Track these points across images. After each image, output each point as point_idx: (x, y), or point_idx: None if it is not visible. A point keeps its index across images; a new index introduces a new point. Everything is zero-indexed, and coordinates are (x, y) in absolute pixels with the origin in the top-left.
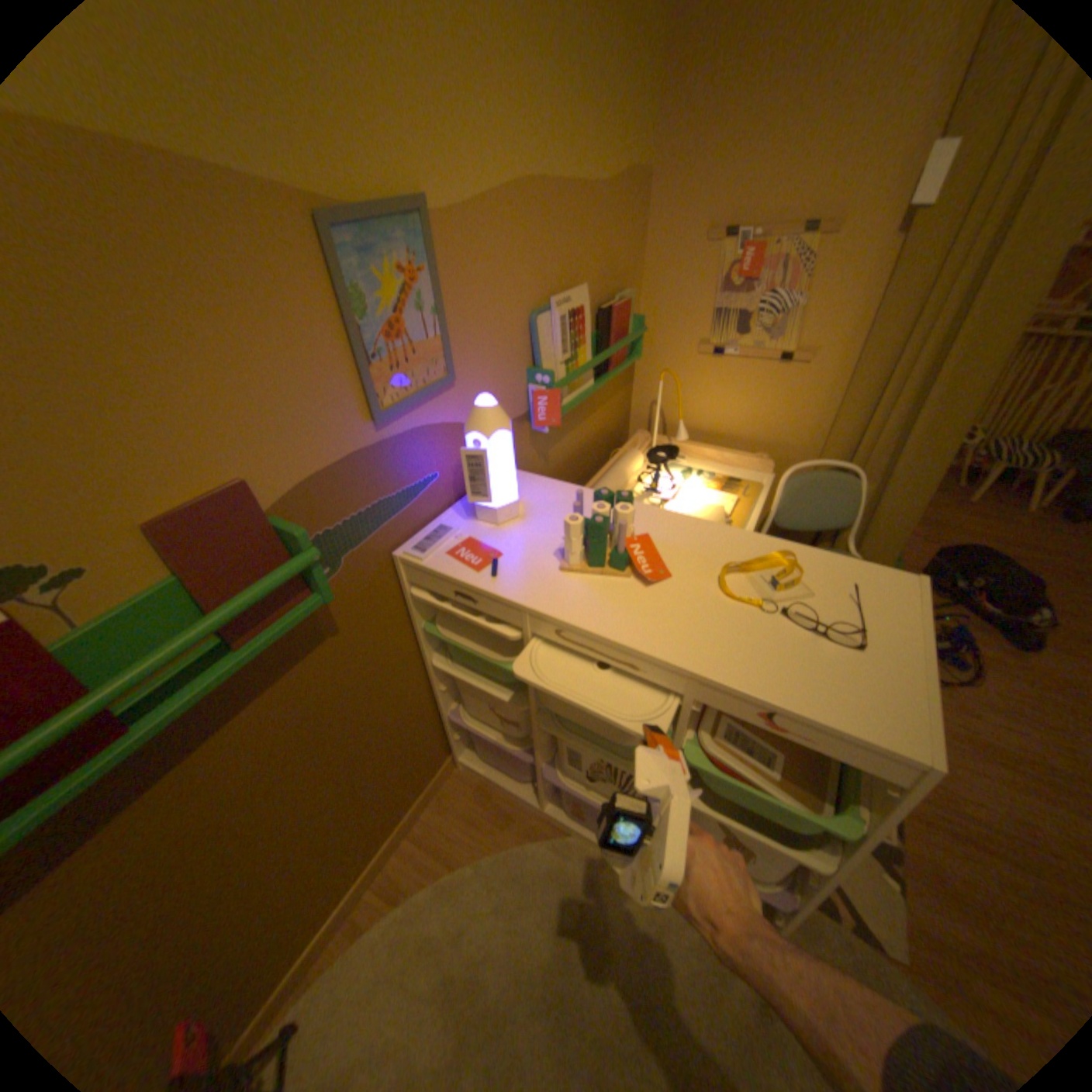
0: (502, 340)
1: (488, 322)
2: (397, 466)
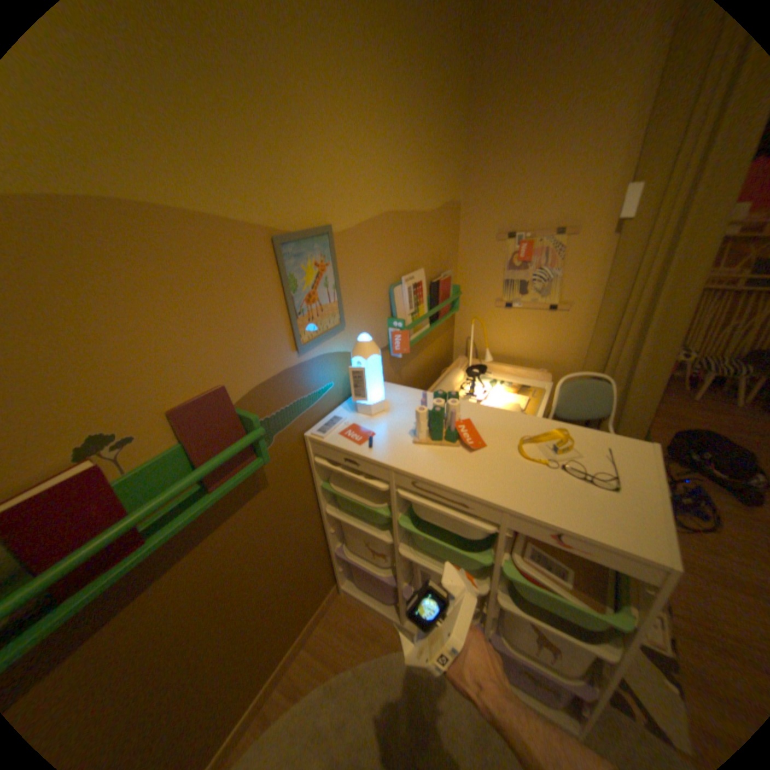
0: (373, 302)
1: (365, 292)
2: (310, 378)
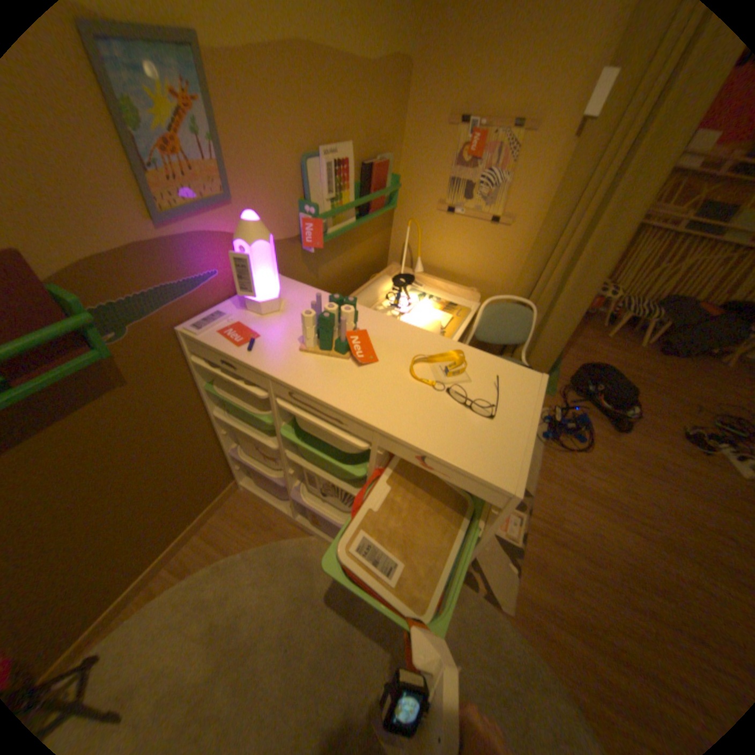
0: (276, 174)
1: (263, 157)
2: (179, 261)
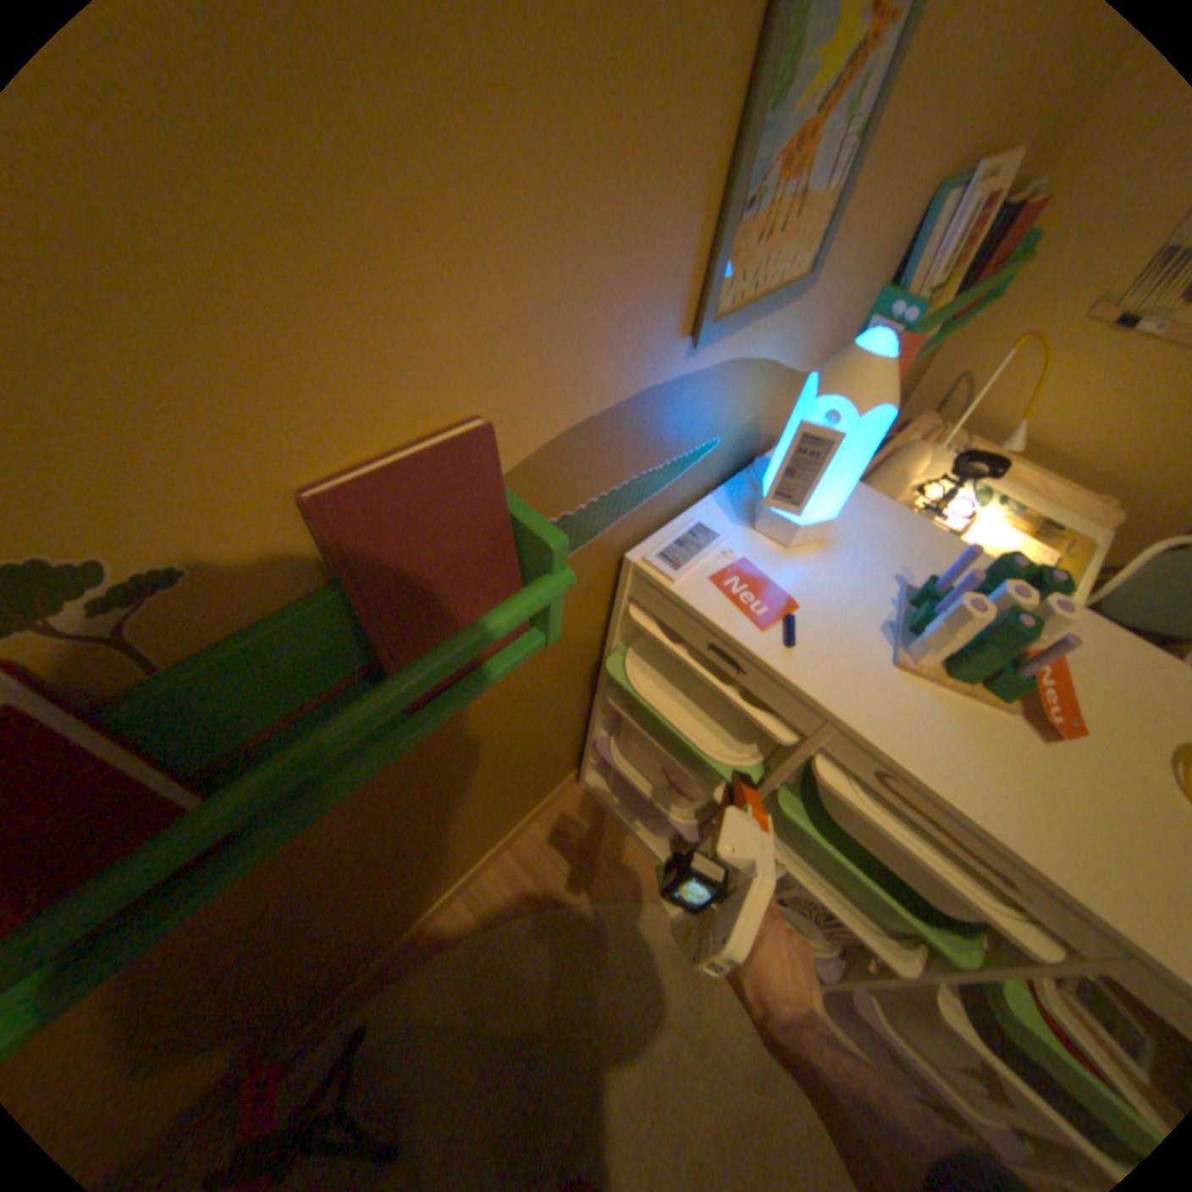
0: (894, 221)
1: (900, 180)
2: (686, 421)
